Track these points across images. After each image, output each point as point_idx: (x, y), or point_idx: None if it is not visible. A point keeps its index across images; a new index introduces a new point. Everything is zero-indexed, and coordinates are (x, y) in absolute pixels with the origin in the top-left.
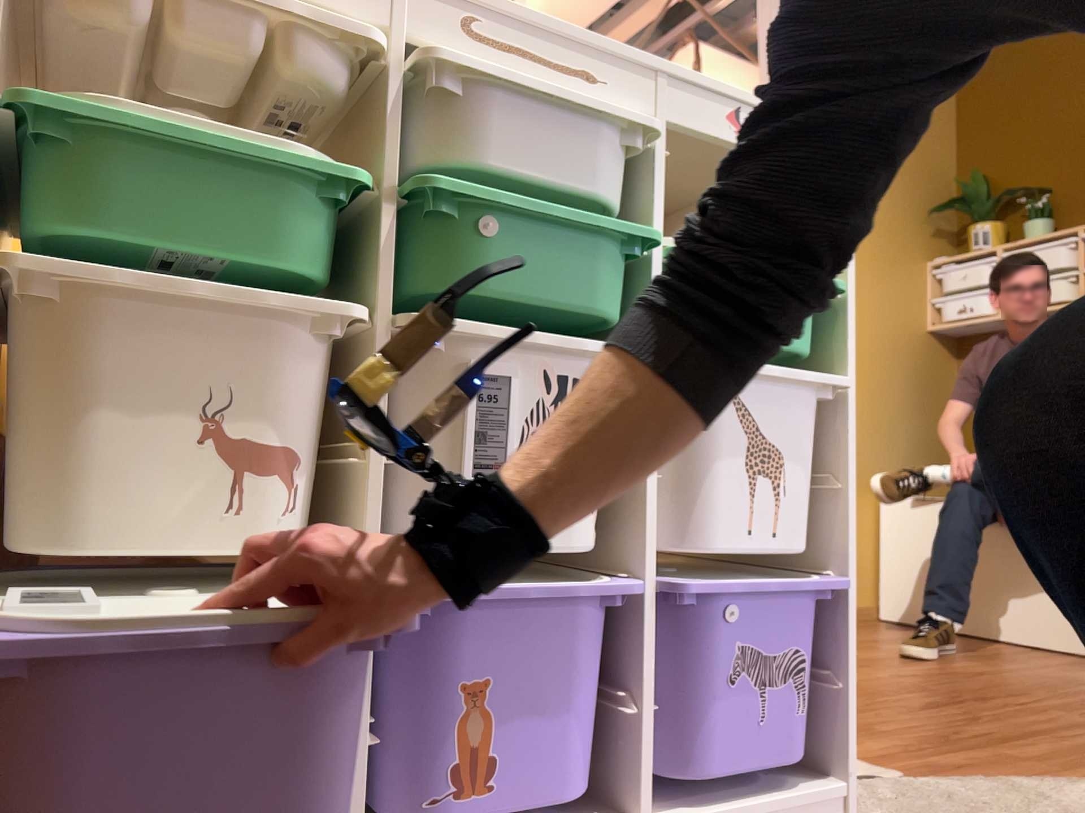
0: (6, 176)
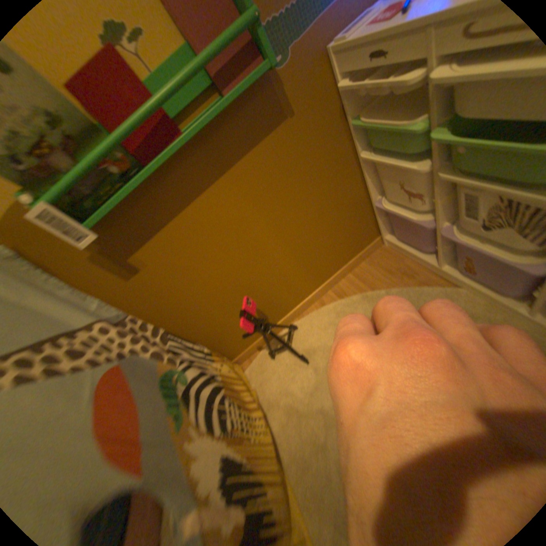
0: (358, 134)
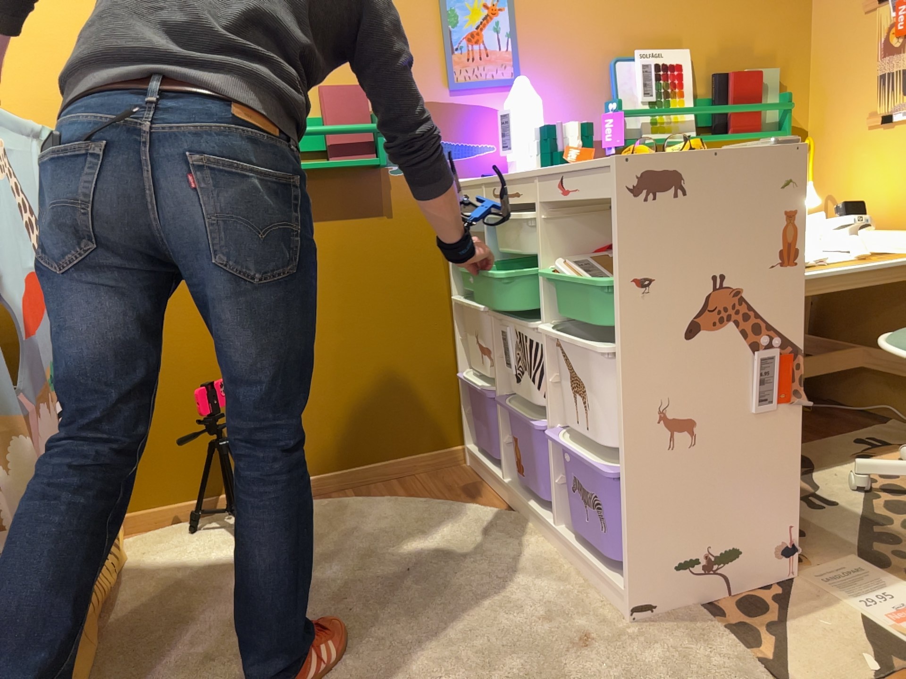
0: (456, 272)
